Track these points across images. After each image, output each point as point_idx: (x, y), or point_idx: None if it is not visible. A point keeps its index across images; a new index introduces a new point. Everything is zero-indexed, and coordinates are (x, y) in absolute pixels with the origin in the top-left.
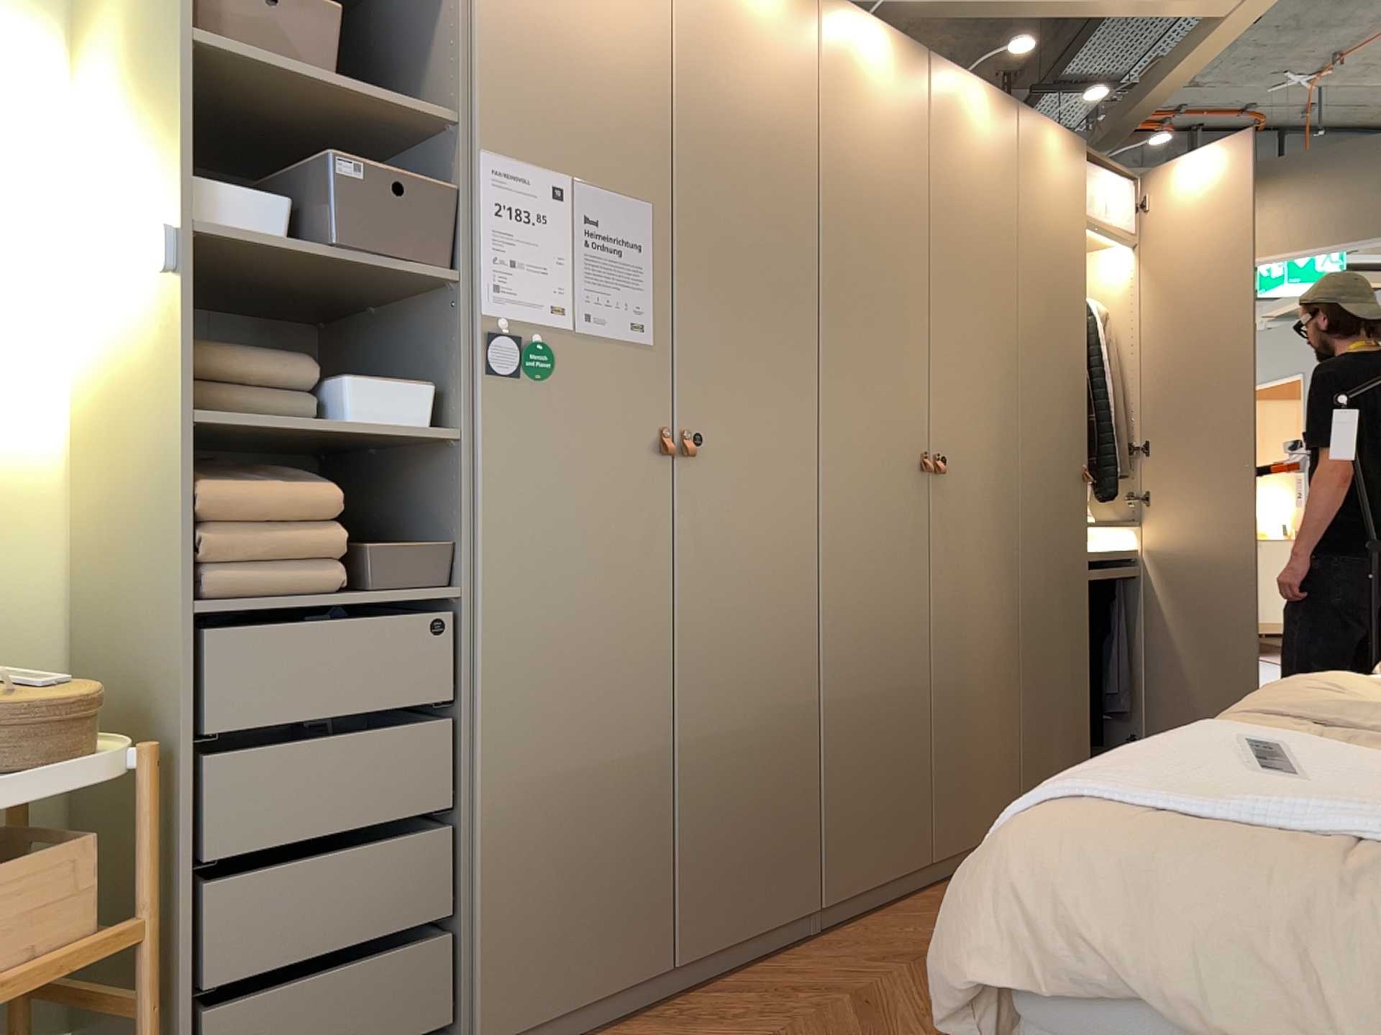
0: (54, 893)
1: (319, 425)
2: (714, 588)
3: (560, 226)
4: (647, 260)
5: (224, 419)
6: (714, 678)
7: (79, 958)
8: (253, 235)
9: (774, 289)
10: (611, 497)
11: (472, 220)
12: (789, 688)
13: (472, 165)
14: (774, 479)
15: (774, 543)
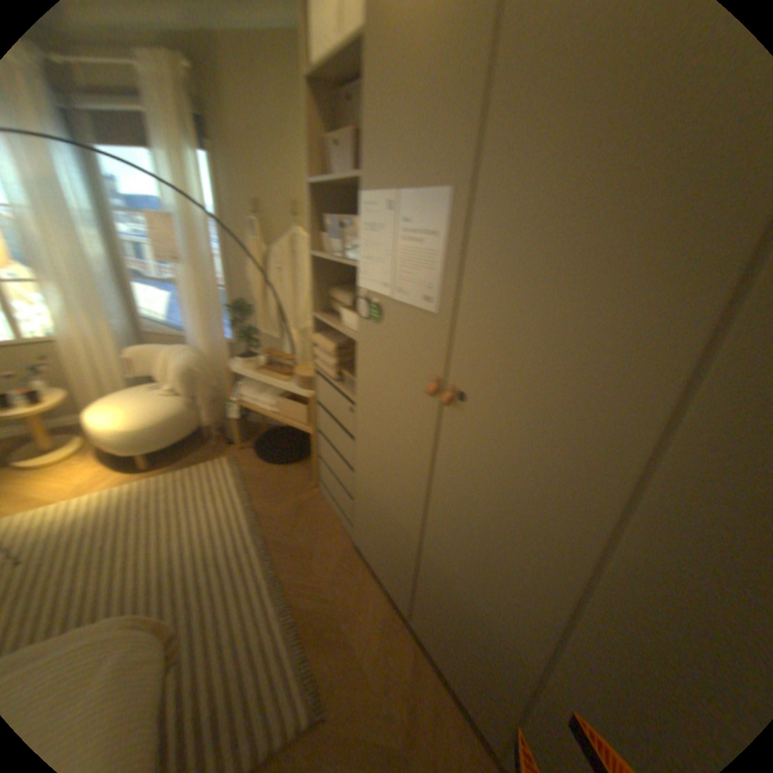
0: (297, 413)
1: (330, 324)
2: (455, 501)
3: (388, 230)
4: (439, 245)
5: (317, 317)
6: (446, 547)
7: (297, 427)
8: (323, 253)
9: (600, 265)
10: (401, 401)
11: (359, 235)
12: (505, 625)
13: (360, 202)
14: (533, 475)
15: (518, 523)
